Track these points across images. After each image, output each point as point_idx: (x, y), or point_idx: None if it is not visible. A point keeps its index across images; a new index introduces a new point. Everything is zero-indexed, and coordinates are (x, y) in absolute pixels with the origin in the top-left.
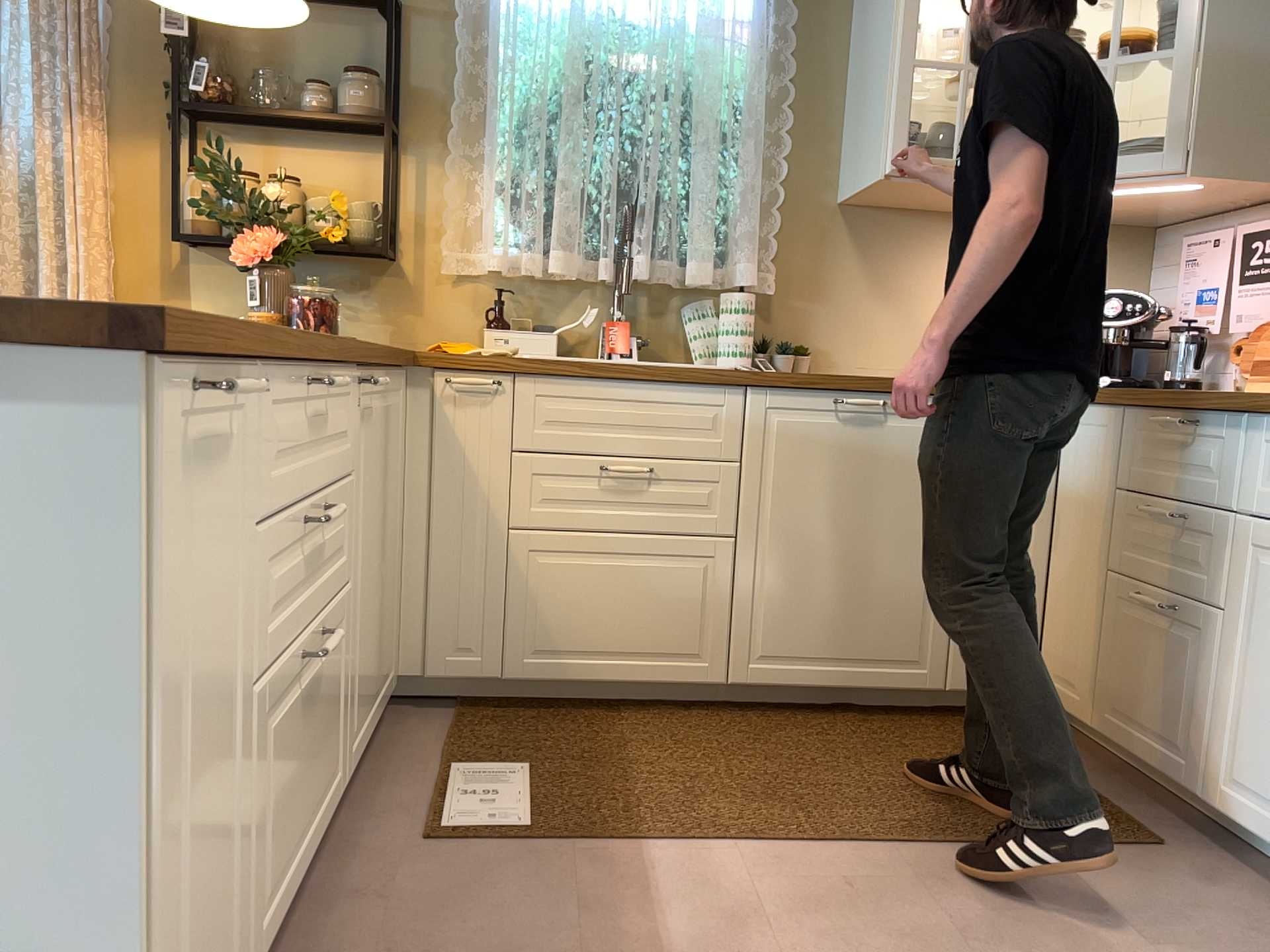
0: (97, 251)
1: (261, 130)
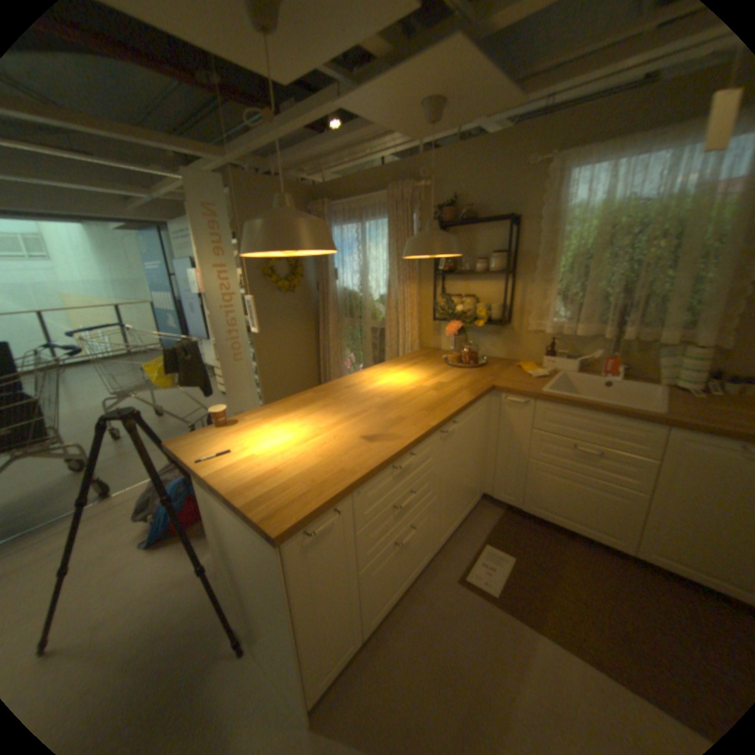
0: (413, 322)
1: (463, 275)
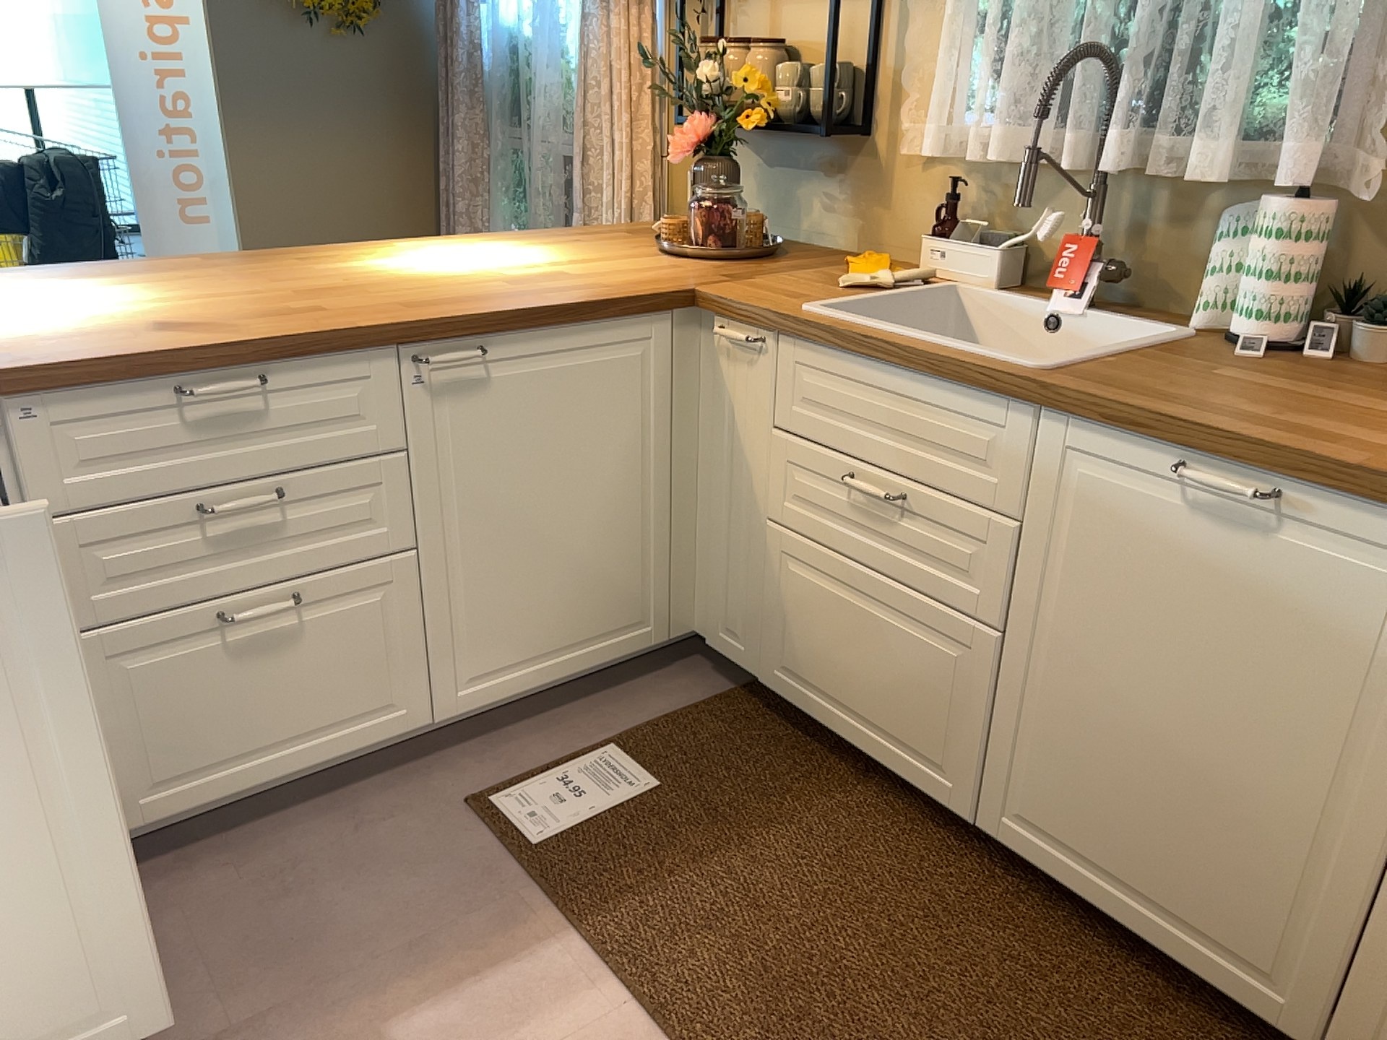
0: (639, 135)
1: None
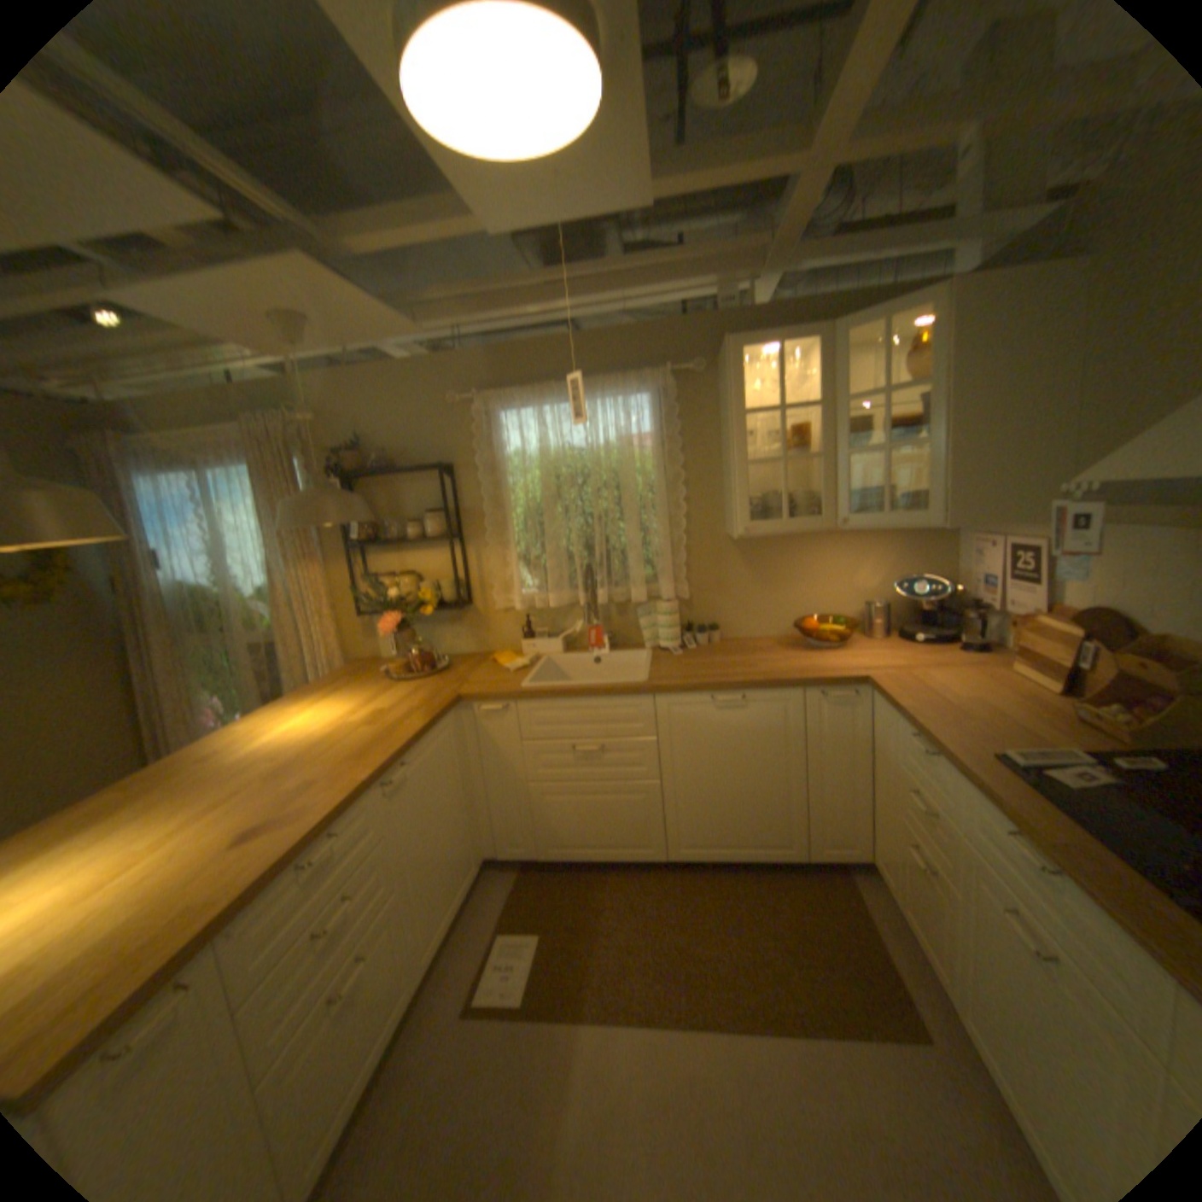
0: (324, 625)
1: (391, 546)
